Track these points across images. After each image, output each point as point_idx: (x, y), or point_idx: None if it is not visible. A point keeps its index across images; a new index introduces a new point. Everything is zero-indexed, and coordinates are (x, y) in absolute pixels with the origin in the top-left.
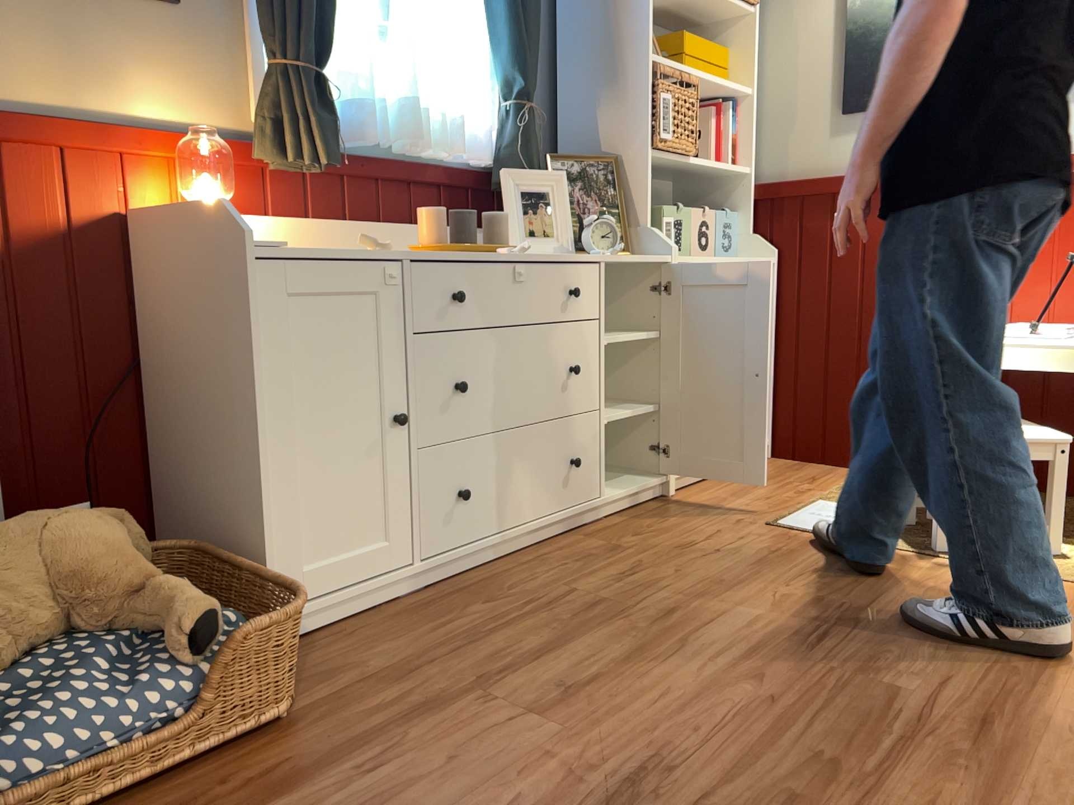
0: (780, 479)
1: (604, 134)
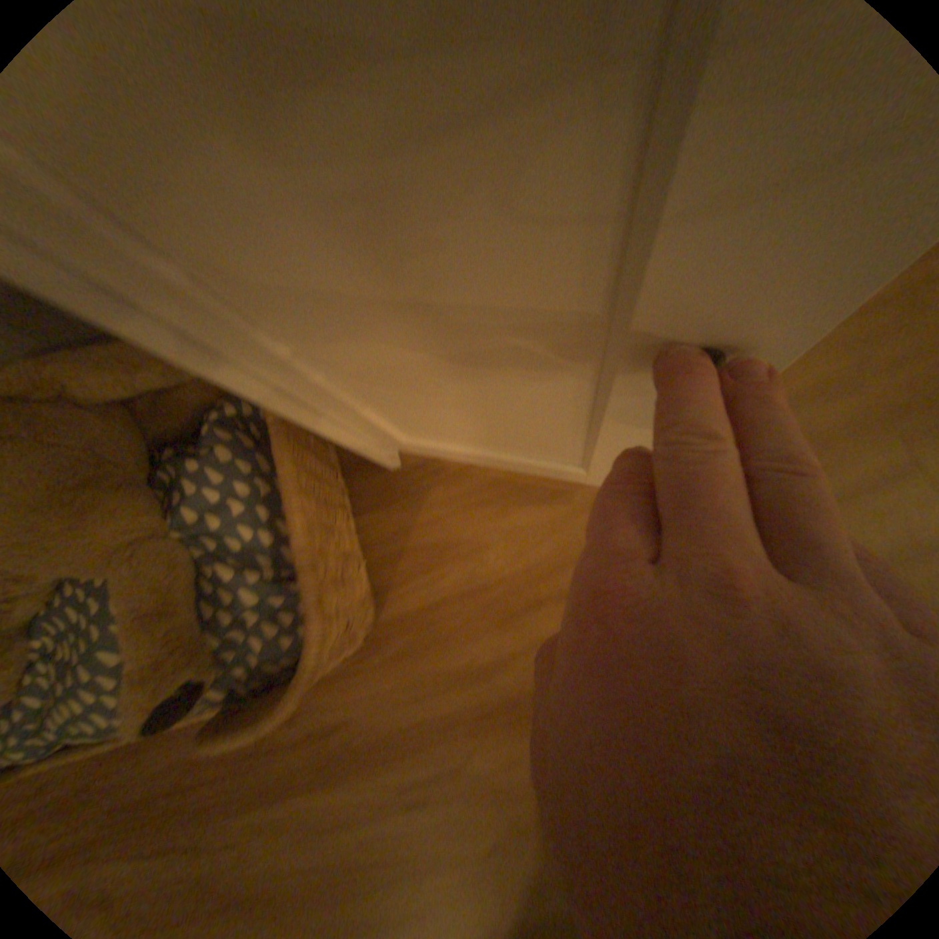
0: None
1: None
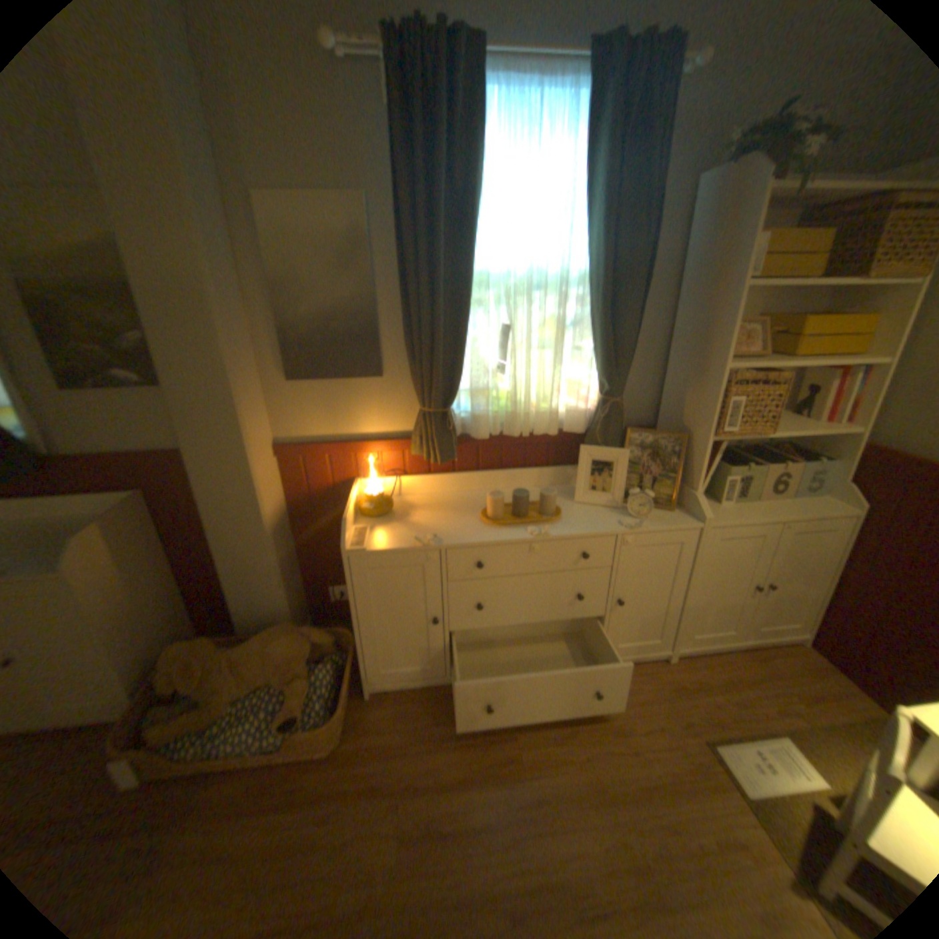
0: (786, 686)
1: (686, 410)
